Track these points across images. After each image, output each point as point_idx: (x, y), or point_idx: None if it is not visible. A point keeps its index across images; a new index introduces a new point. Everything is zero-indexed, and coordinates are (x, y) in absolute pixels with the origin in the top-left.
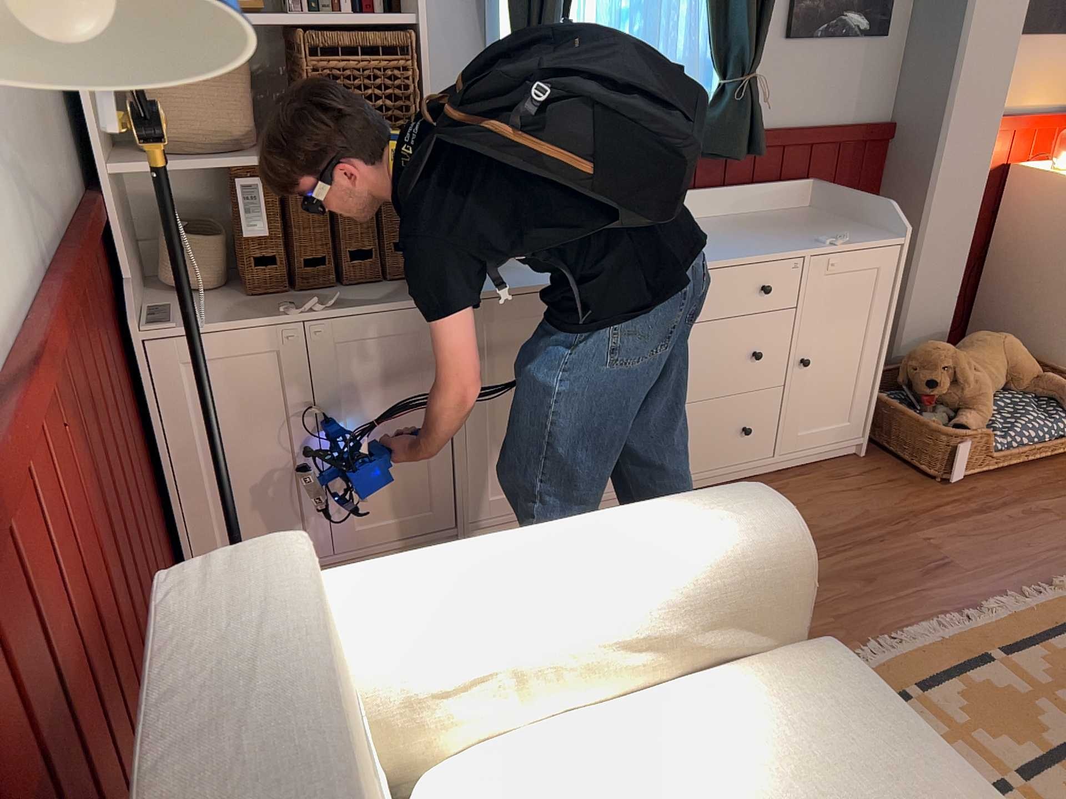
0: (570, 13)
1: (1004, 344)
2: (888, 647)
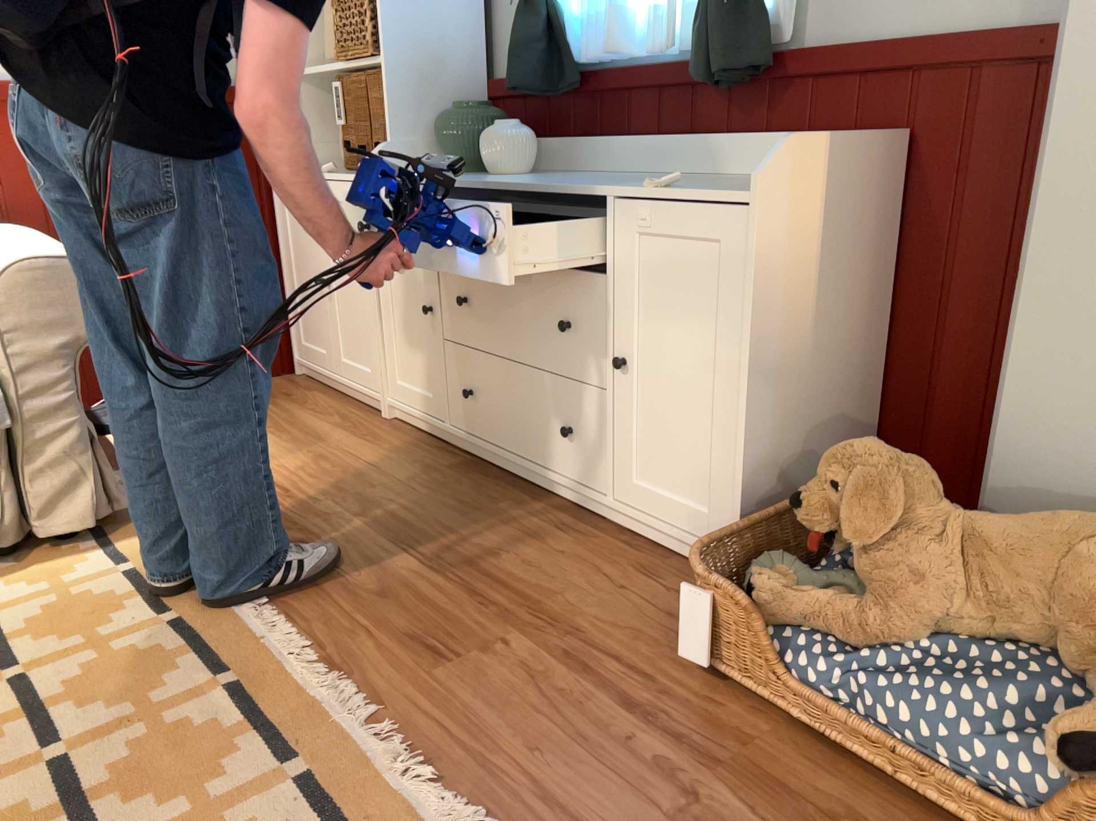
0: None
1: (1090, 540)
2: (254, 605)
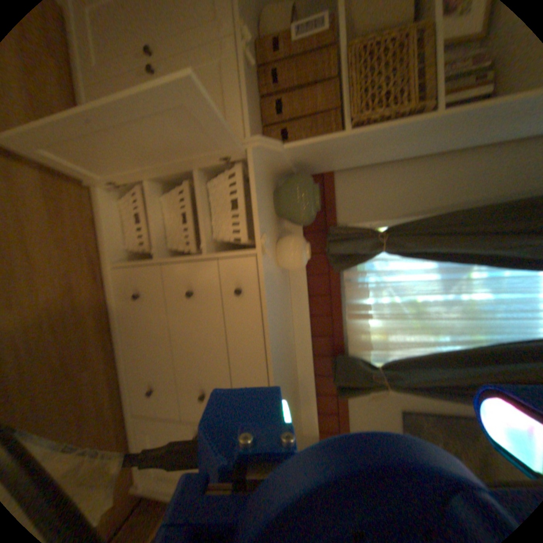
0: (420, 263)
1: None
2: None
